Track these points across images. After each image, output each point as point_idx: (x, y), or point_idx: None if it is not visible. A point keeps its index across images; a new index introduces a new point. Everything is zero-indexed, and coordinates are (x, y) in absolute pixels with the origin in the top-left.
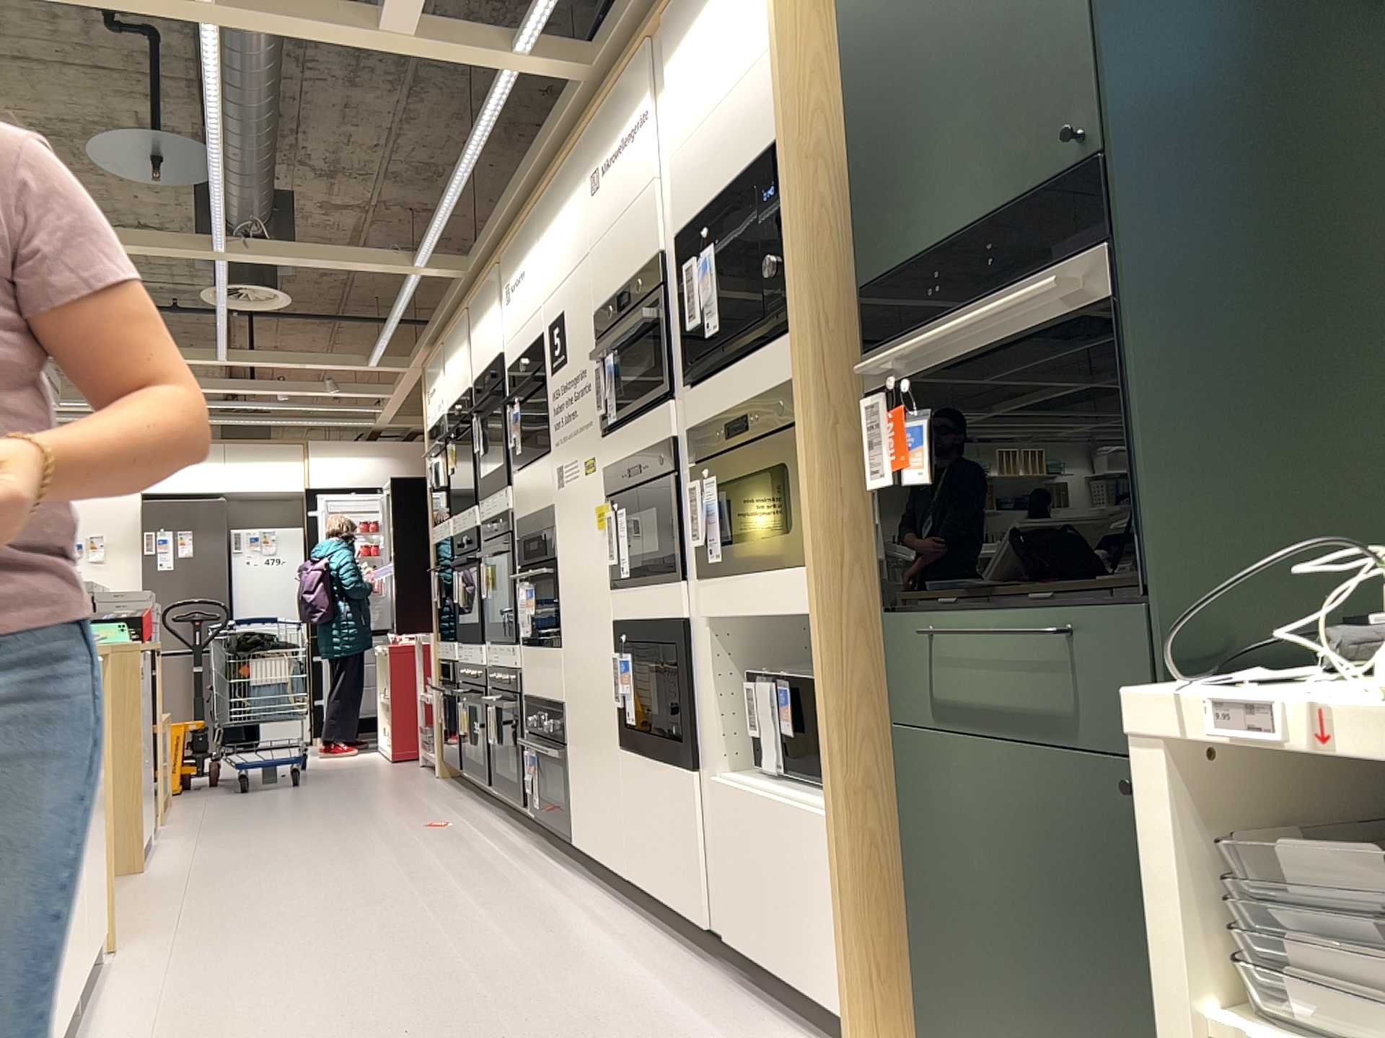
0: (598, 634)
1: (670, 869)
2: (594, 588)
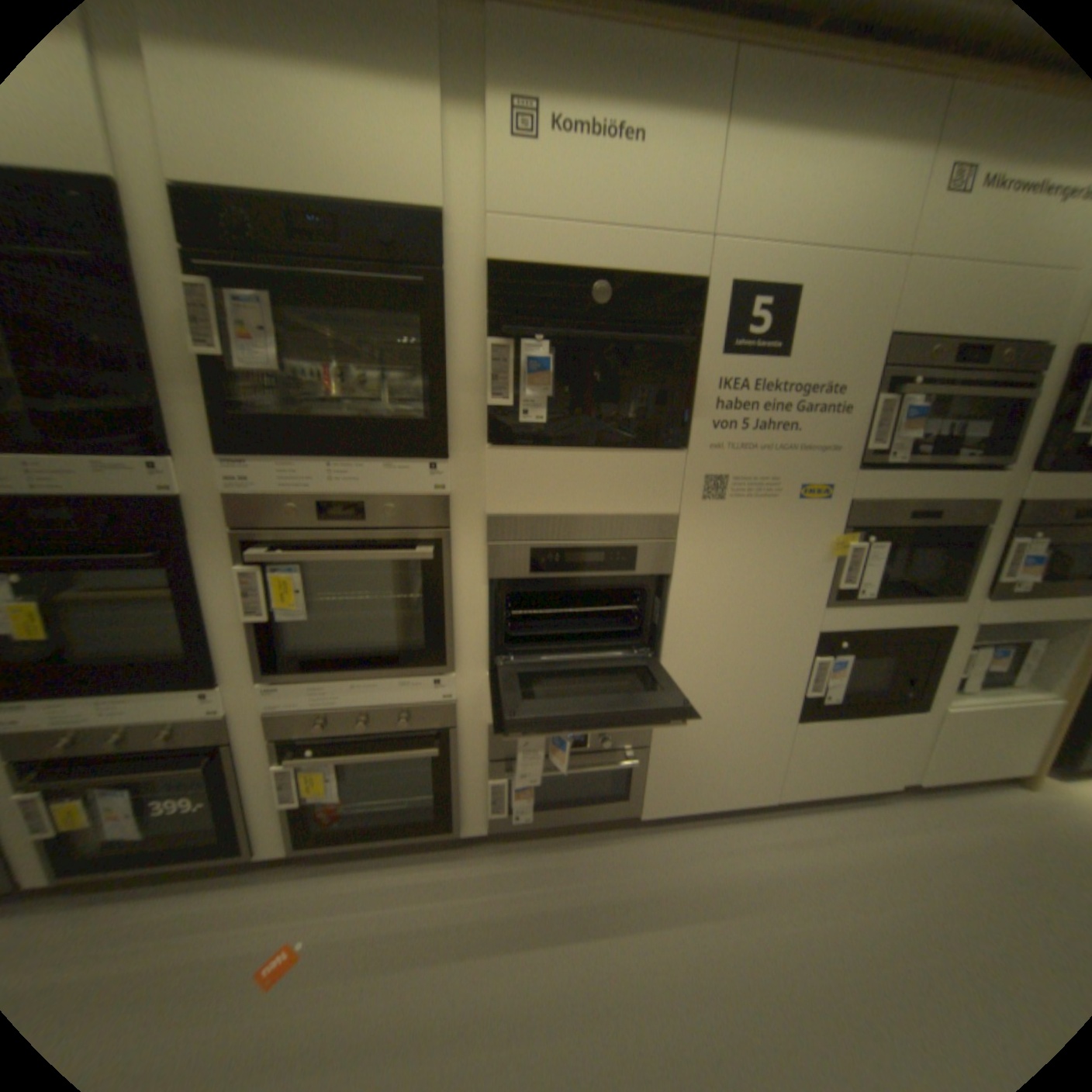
0: (779, 644)
1: (862, 775)
2: (787, 605)
